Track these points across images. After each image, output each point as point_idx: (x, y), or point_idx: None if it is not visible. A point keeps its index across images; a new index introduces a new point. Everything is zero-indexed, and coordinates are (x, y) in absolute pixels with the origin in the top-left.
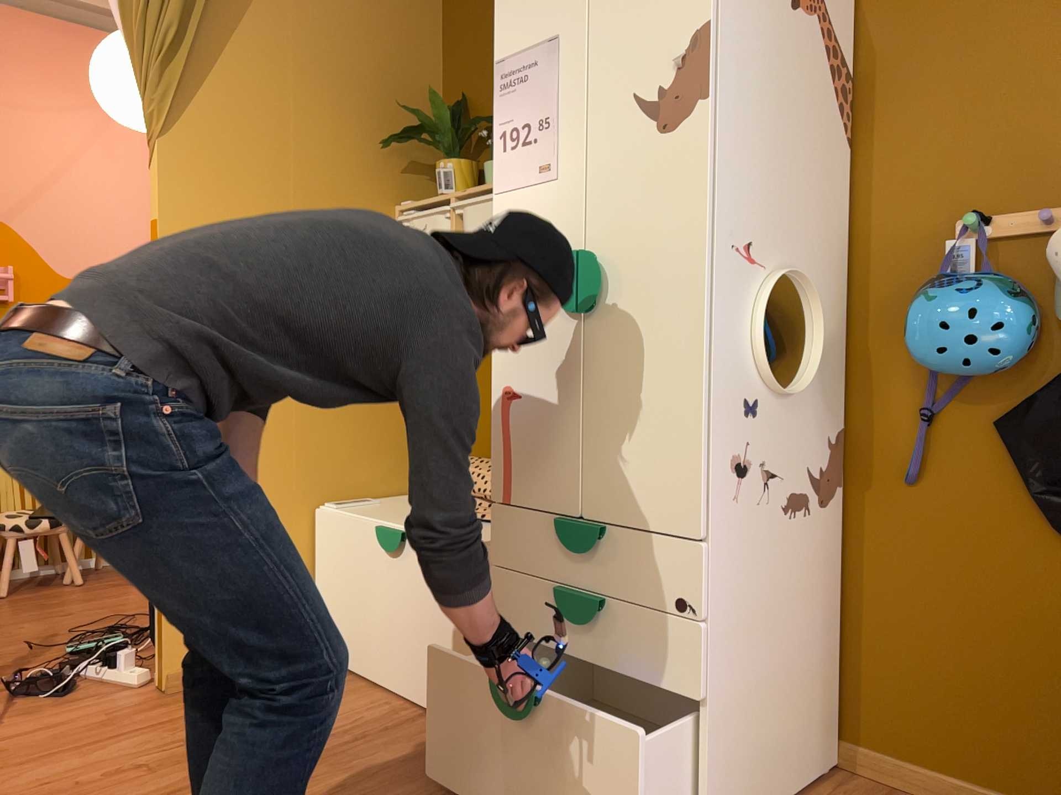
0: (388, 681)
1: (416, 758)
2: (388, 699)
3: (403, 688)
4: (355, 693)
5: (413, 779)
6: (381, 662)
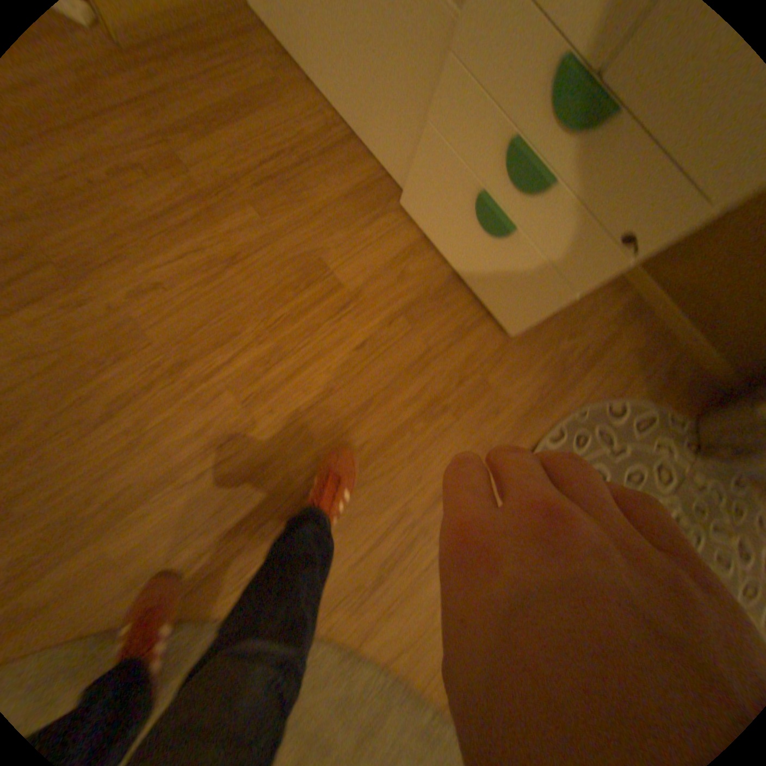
0: (319, 82)
1: (347, 193)
2: (320, 103)
3: (332, 98)
4: (292, 86)
5: (347, 219)
6: (312, 59)
